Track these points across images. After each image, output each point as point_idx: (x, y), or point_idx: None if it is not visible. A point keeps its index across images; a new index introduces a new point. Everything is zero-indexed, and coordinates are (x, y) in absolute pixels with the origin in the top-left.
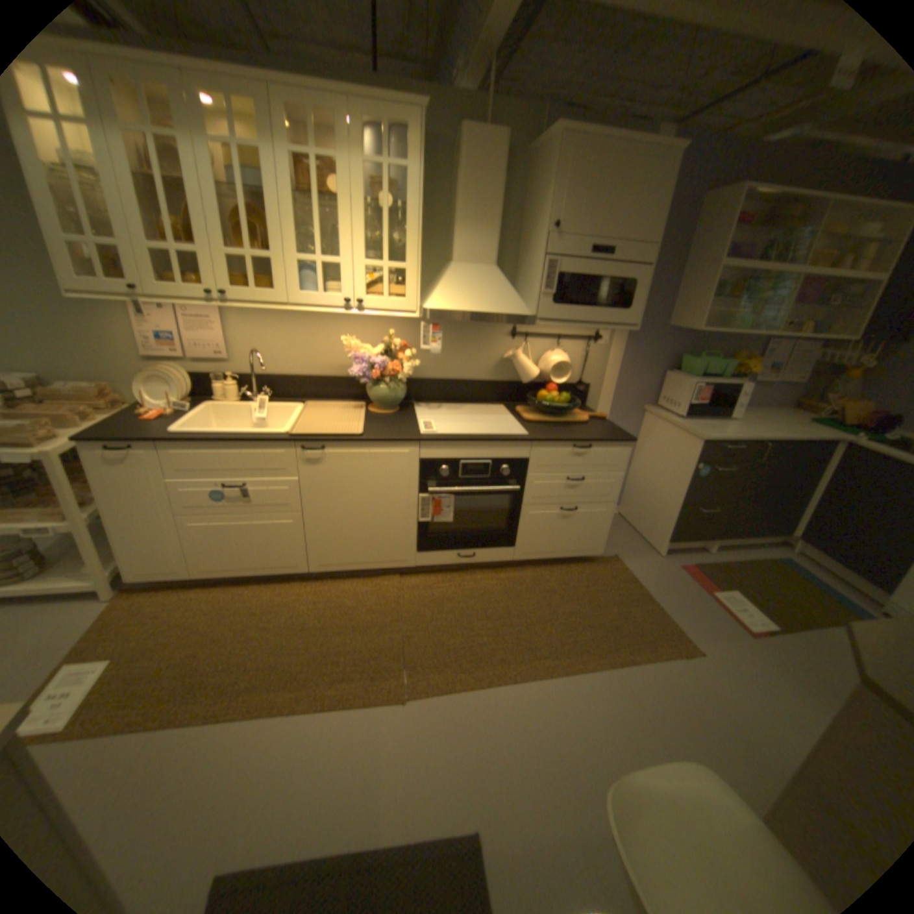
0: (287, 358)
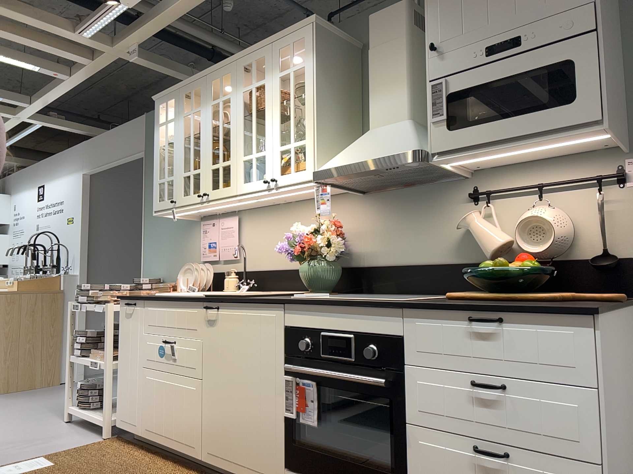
0: (270, 254)
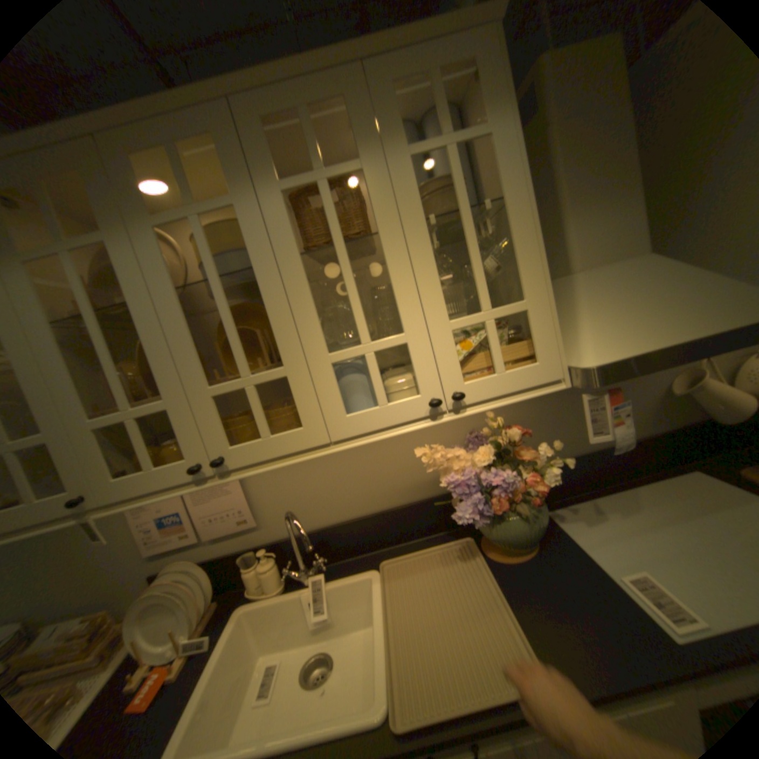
0: (333, 497)
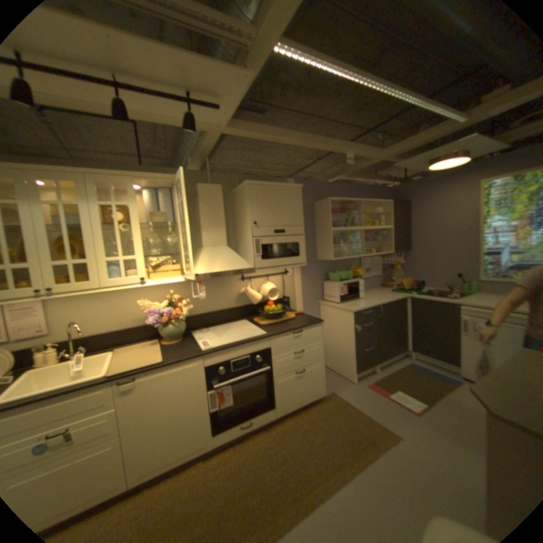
0: (95, 322)
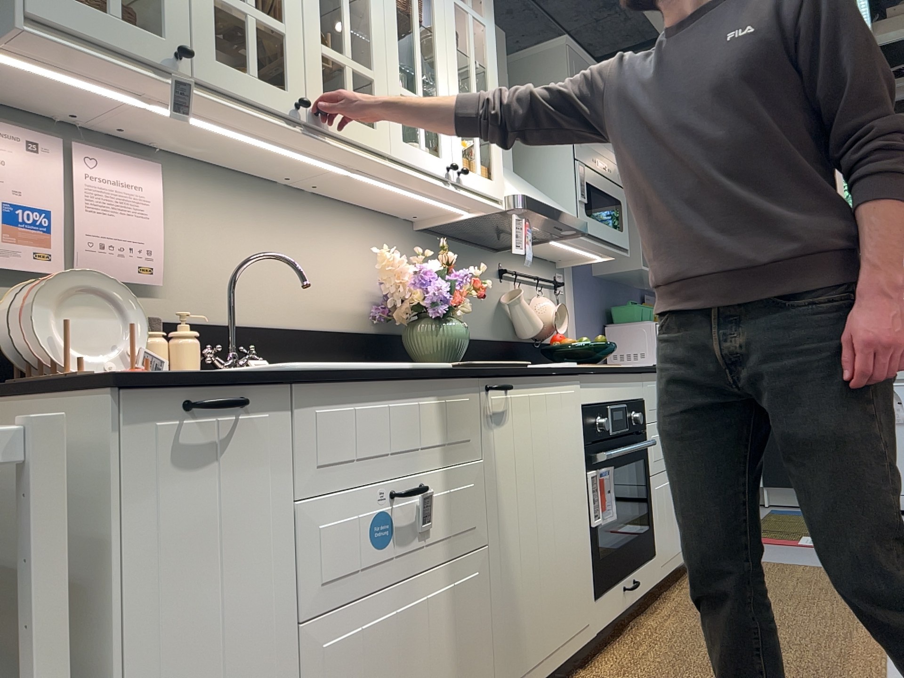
0: (259, 290)
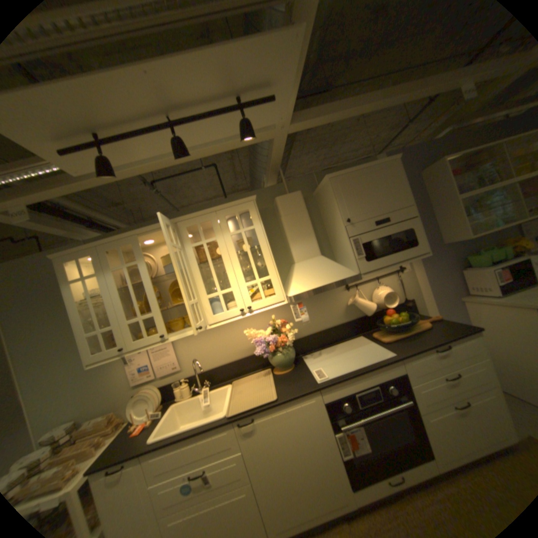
0: (213, 356)
